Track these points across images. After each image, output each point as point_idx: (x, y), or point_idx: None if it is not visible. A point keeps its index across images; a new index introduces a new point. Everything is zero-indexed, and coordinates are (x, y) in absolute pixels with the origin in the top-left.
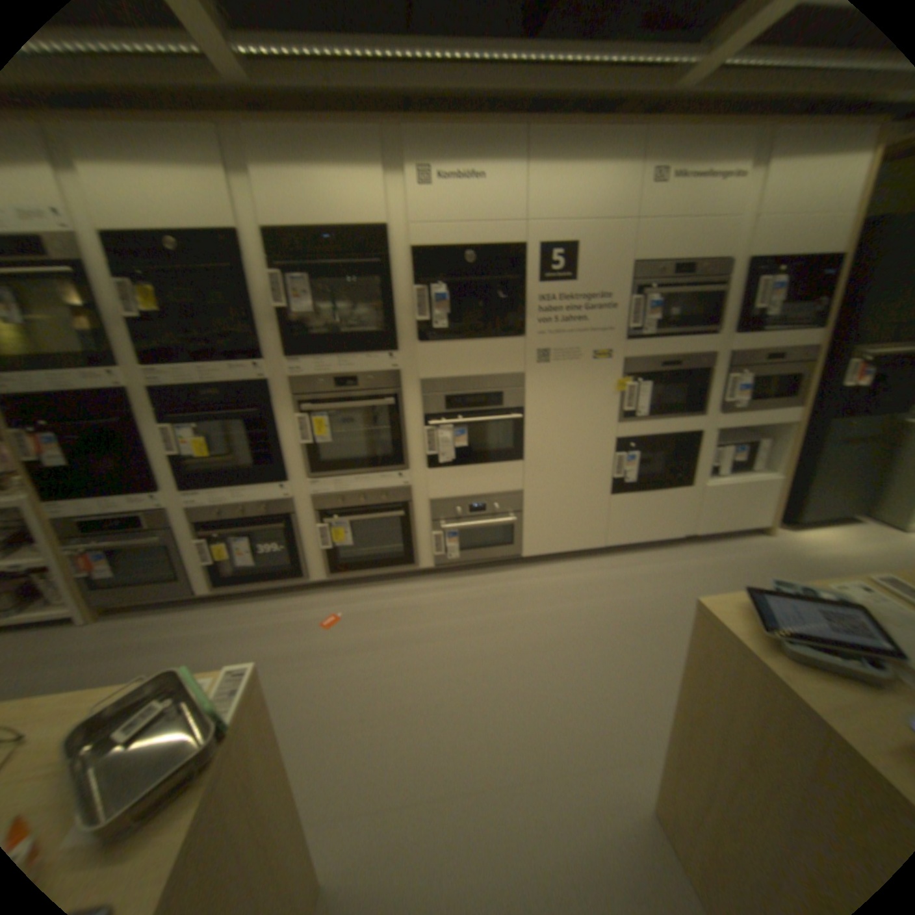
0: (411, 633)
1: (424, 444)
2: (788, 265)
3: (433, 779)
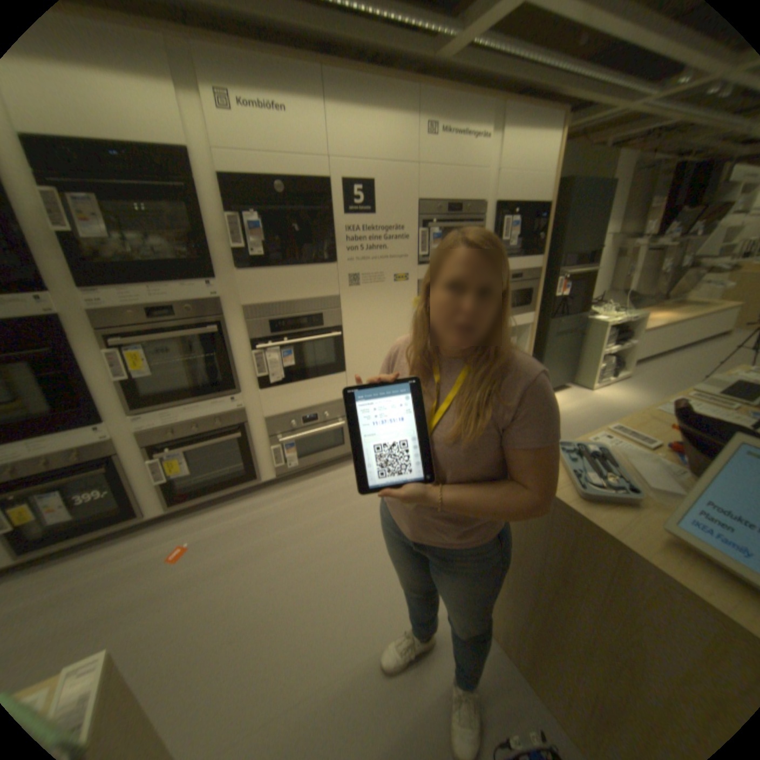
0: (265, 544)
1: (254, 368)
2: (520, 209)
3: (312, 673)
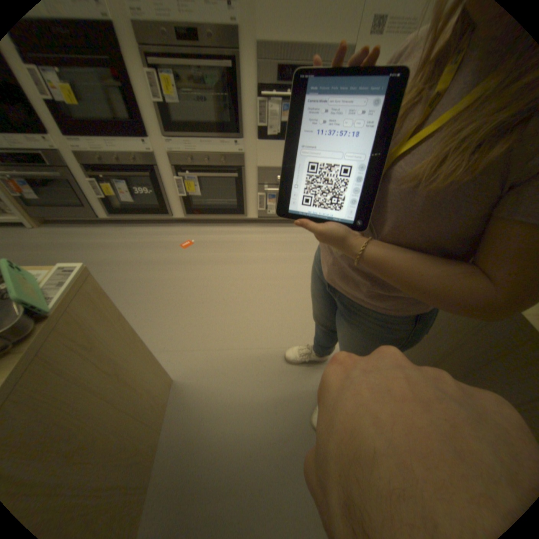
0: (239, 257)
1: (257, 115)
2: None
3: (243, 337)
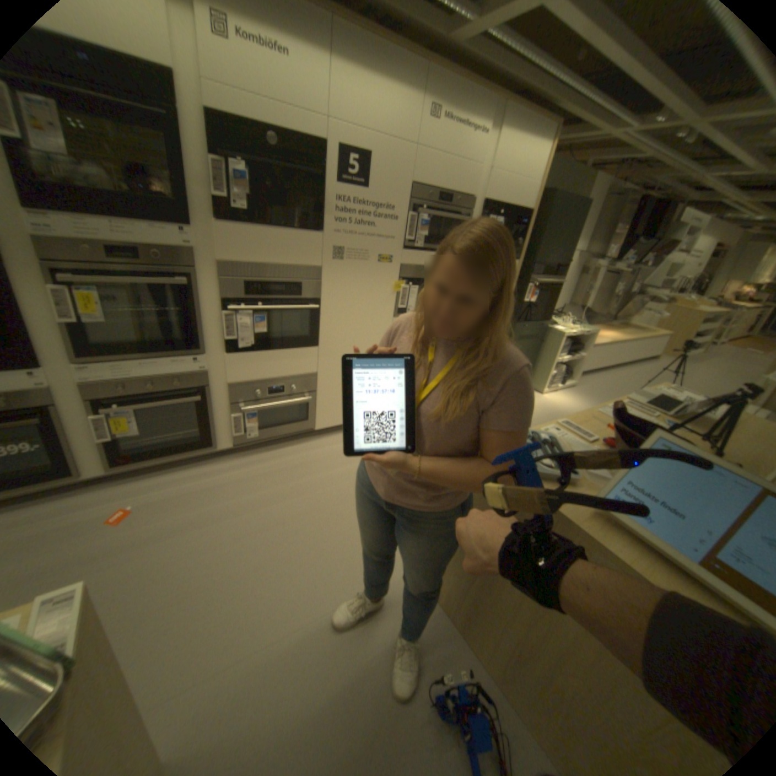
0: (219, 511)
1: (223, 330)
2: (505, 211)
3: (264, 629)
